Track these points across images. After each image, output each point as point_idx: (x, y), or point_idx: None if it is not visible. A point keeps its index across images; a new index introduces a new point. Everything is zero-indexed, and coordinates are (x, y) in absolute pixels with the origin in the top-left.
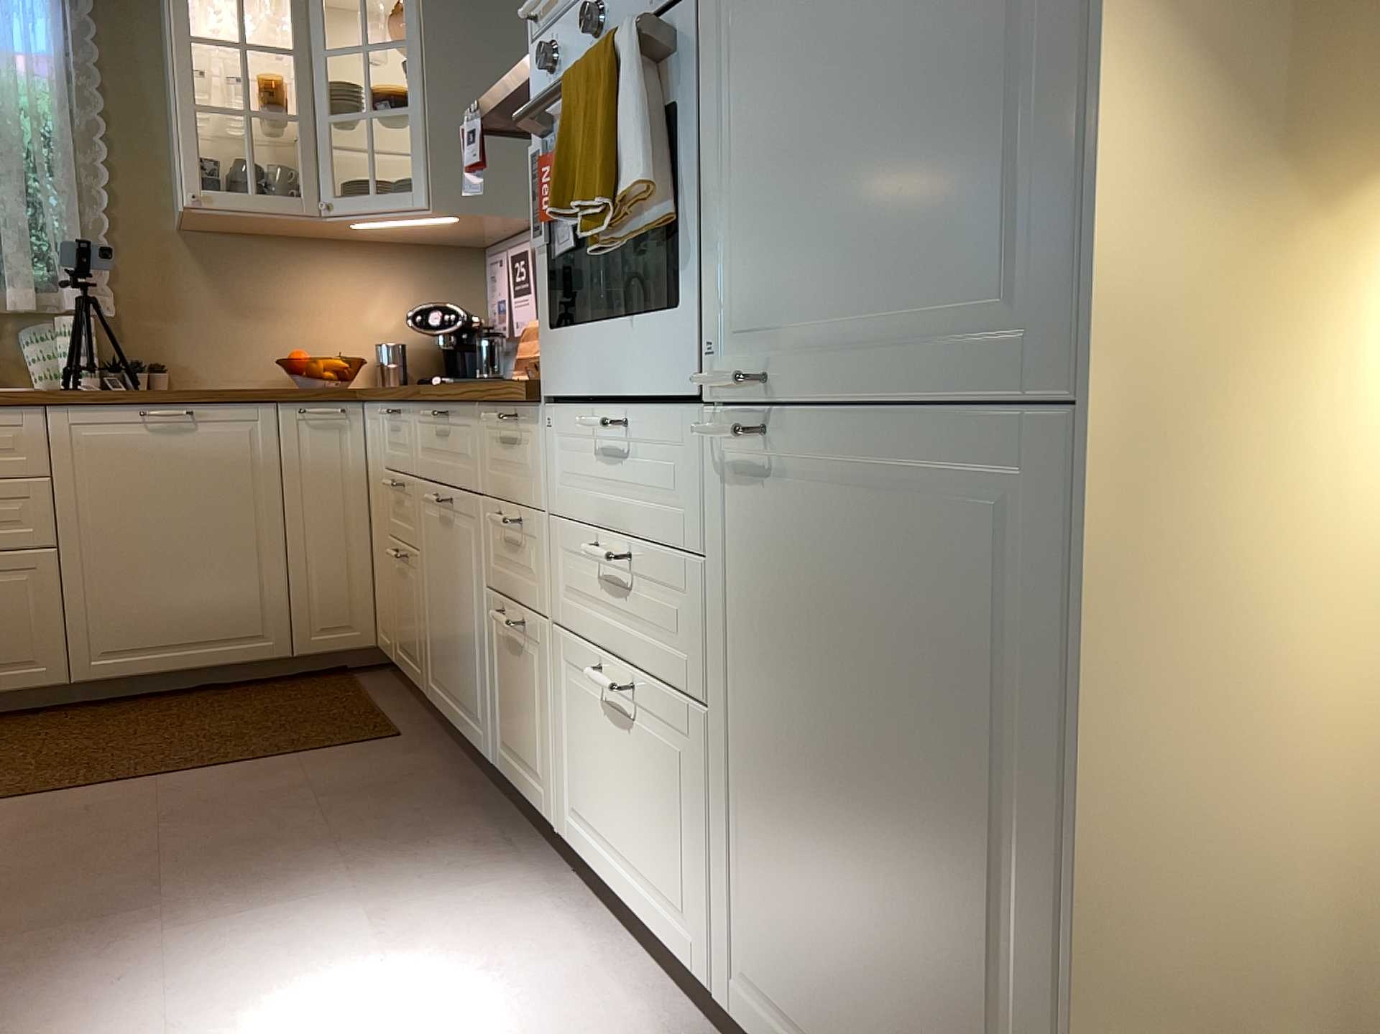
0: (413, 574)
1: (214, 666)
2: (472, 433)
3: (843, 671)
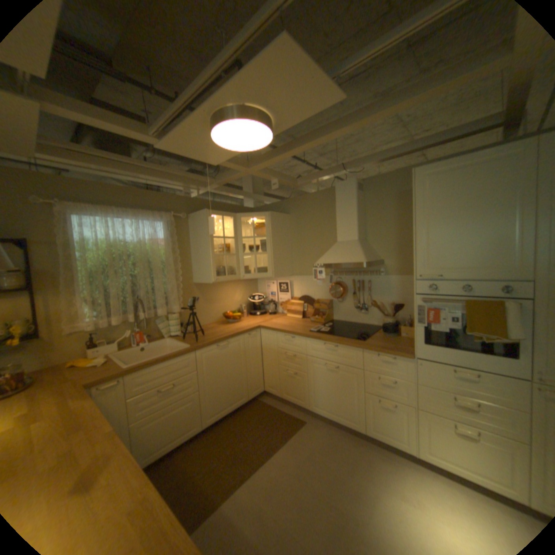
0: (301, 379)
1: (234, 411)
2: (356, 355)
3: None
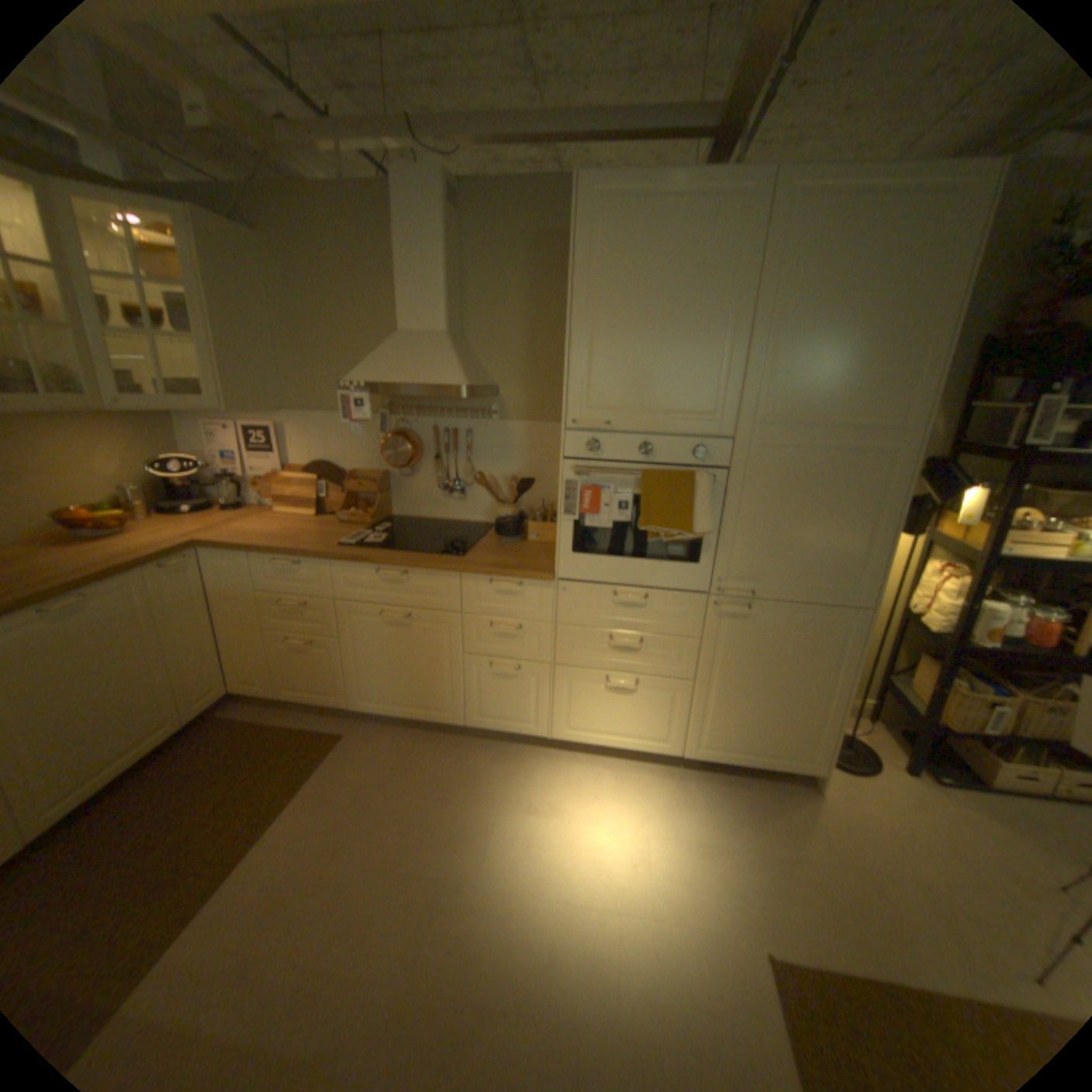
0: (323, 651)
1: (136, 764)
2: (447, 586)
3: (770, 663)
